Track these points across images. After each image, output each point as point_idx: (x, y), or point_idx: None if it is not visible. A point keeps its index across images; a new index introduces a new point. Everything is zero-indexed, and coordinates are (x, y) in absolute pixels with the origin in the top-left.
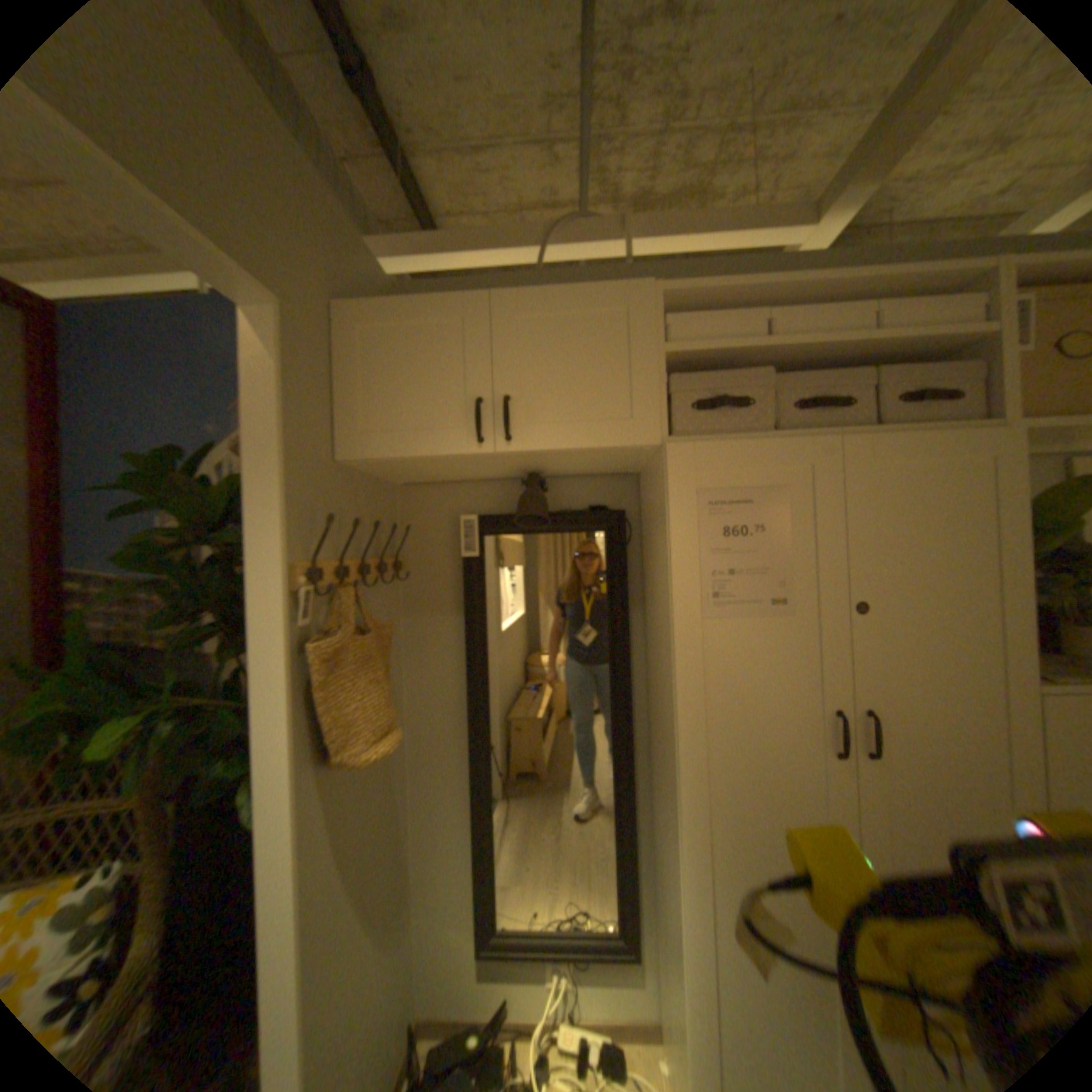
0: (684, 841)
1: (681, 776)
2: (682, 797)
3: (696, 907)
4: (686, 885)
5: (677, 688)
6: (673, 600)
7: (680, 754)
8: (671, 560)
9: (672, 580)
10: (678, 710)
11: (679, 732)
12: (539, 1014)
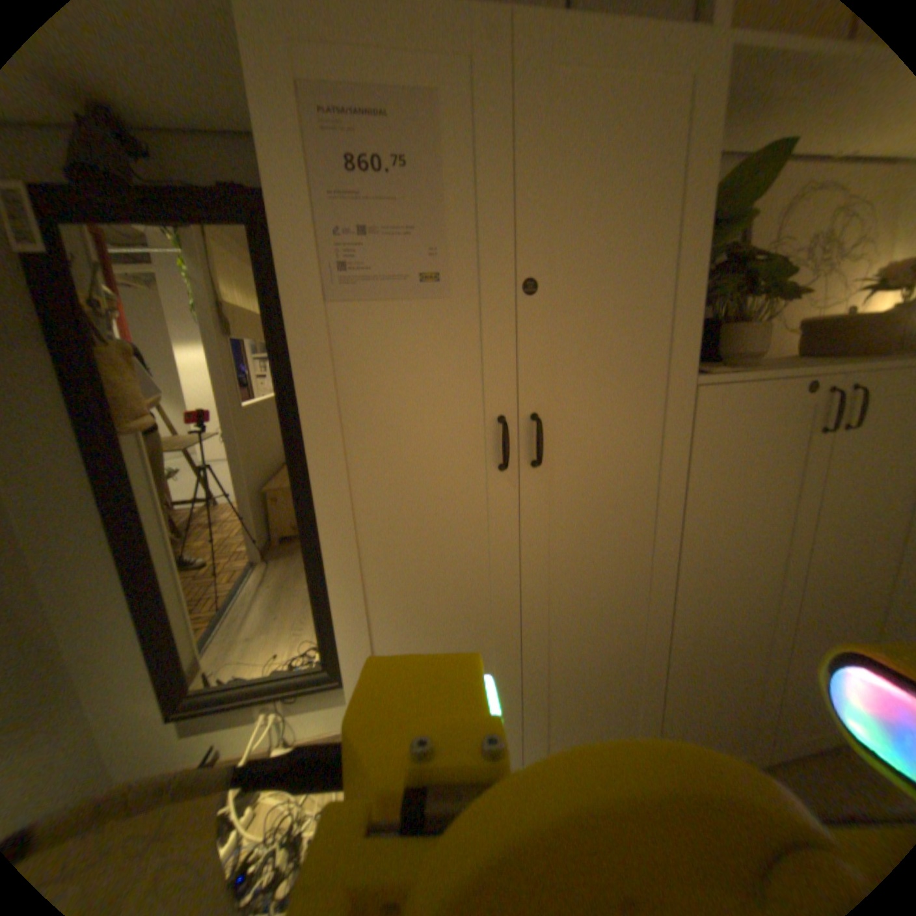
0: (329, 577)
1: (318, 506)
2: (321, 531)
3: (350, 639)
4: (336, 621)
5: (300, 398)
6: (280, 268)
7: (313, 480)
8: (268, 200)
9: (274, 234)
10: (305, 426)
11: (309, 454)
12: (252, 741)
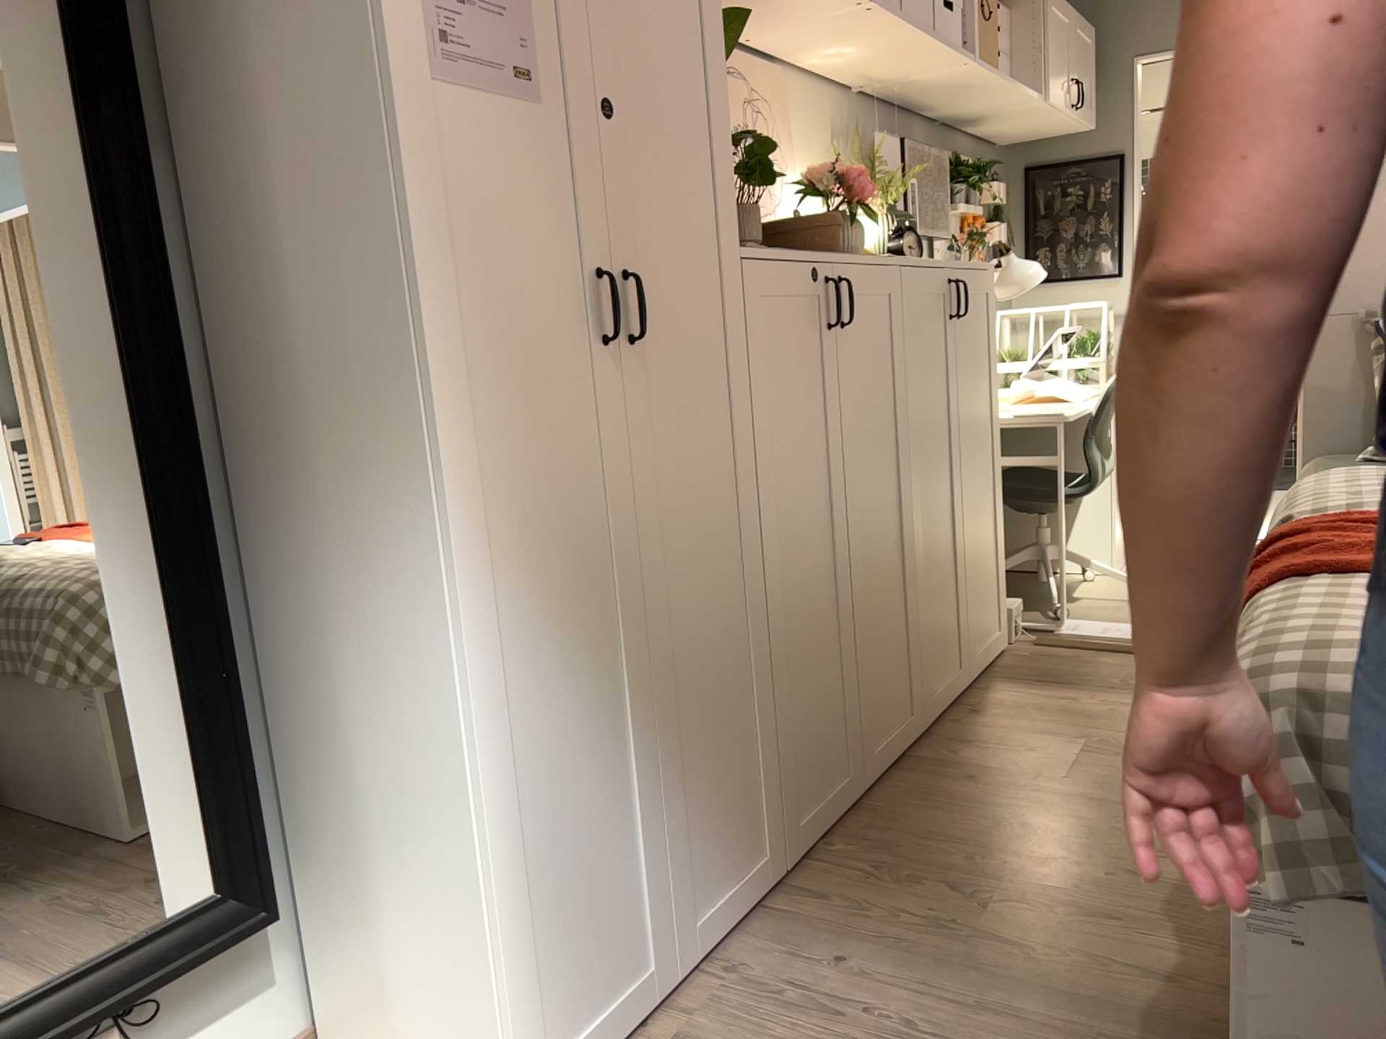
0: (448, 499)
1: (433, 377)
2: (438, 418)
3: (473, 612)
4: (457, 579)
5: (413, 206)
6: (391, 23)
7: (428, 335)
8: None
9: None
10: (418, 250)
11: (423, 293)
12: None
